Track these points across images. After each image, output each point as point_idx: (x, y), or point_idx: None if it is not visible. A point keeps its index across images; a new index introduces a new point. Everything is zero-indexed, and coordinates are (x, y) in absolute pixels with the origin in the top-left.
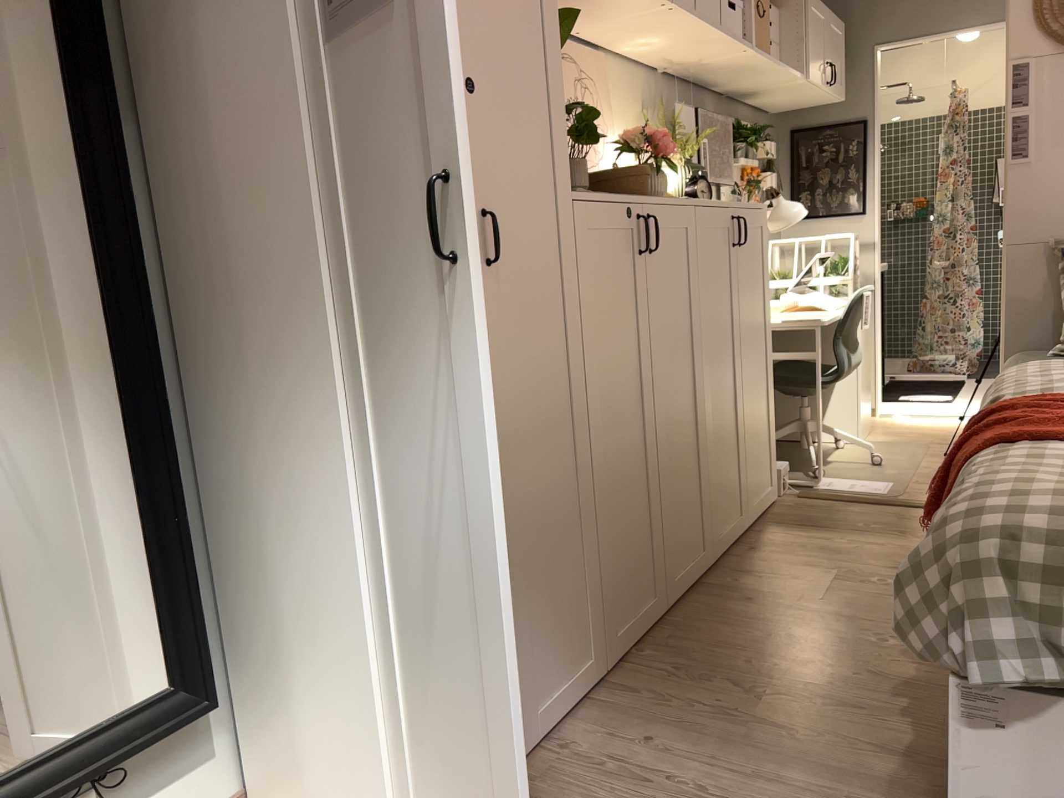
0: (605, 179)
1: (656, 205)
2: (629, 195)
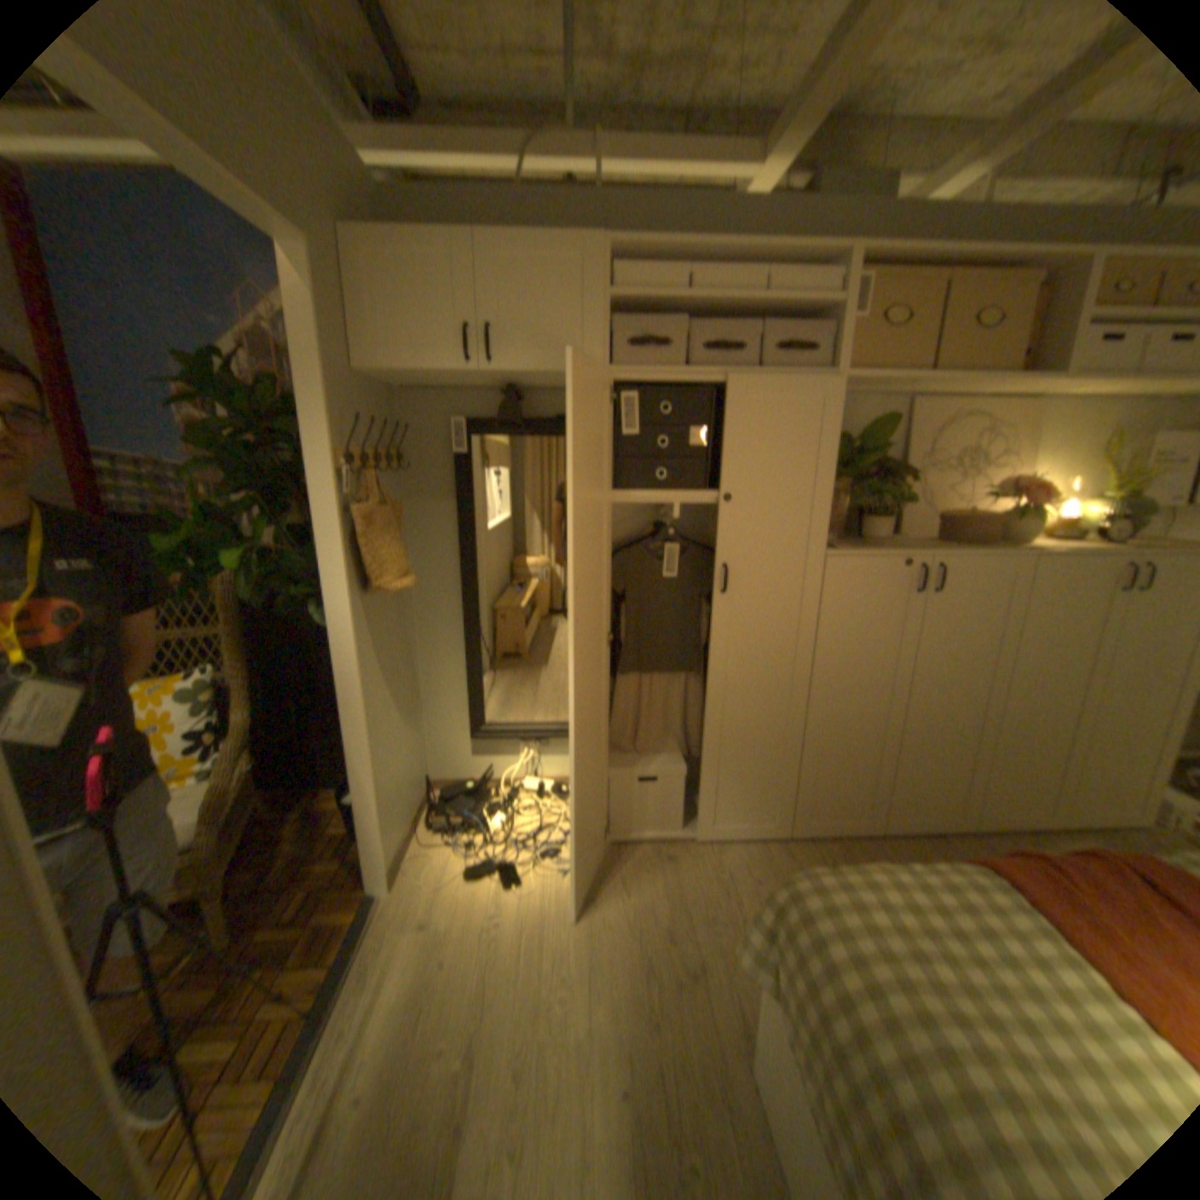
0: (947, 523)
1: (956, 558)
2: (926, 548)
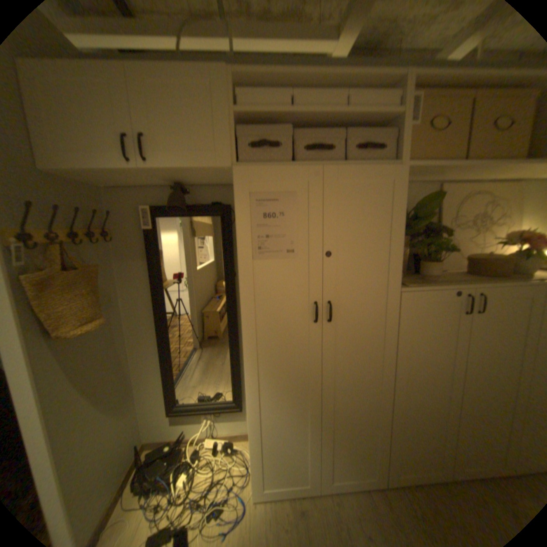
0: (475, 263)
1: (492, 289)
2: (469, 282)
